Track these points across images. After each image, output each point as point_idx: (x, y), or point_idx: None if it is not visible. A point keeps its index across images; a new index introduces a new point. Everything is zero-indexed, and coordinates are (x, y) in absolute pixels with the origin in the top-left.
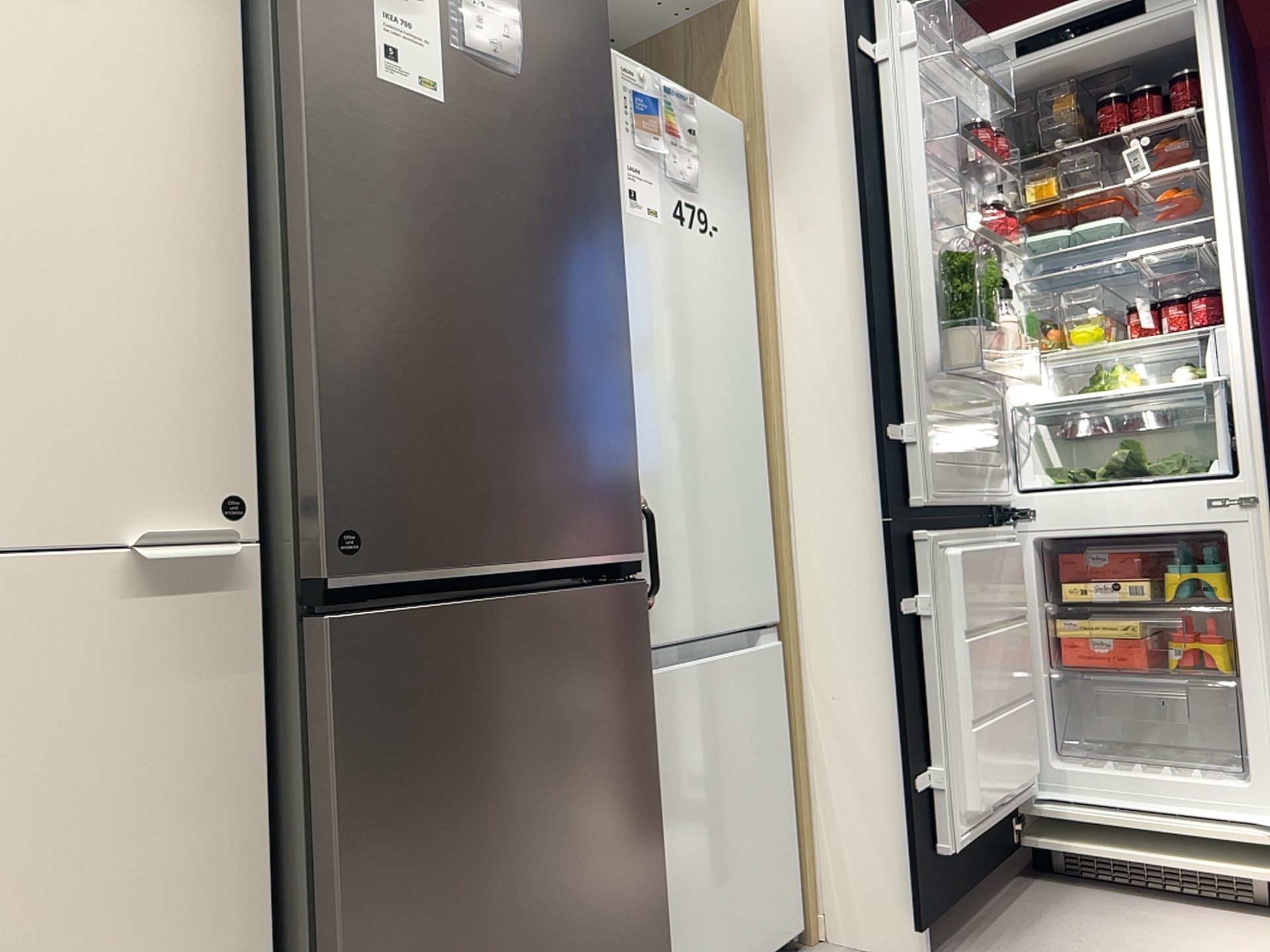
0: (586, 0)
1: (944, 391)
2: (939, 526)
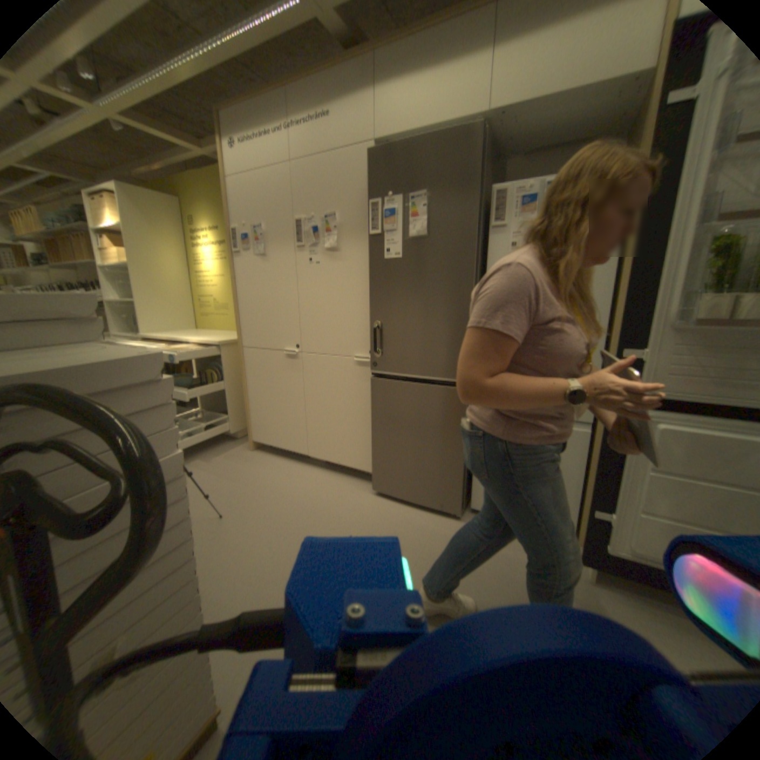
0: (466, 188)
1: (699, 332)
2: (686, 411)
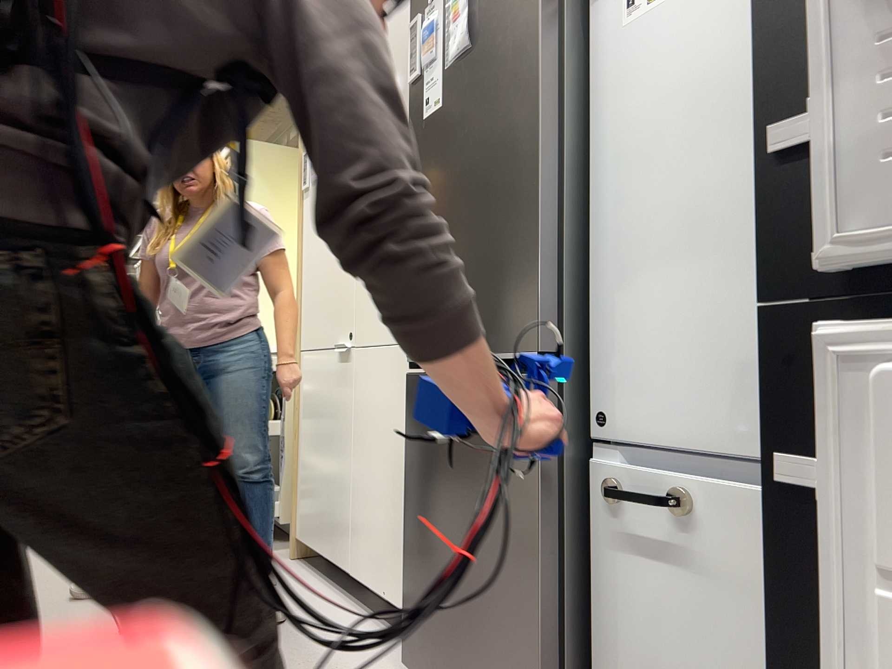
0: None
1: None
2: None
